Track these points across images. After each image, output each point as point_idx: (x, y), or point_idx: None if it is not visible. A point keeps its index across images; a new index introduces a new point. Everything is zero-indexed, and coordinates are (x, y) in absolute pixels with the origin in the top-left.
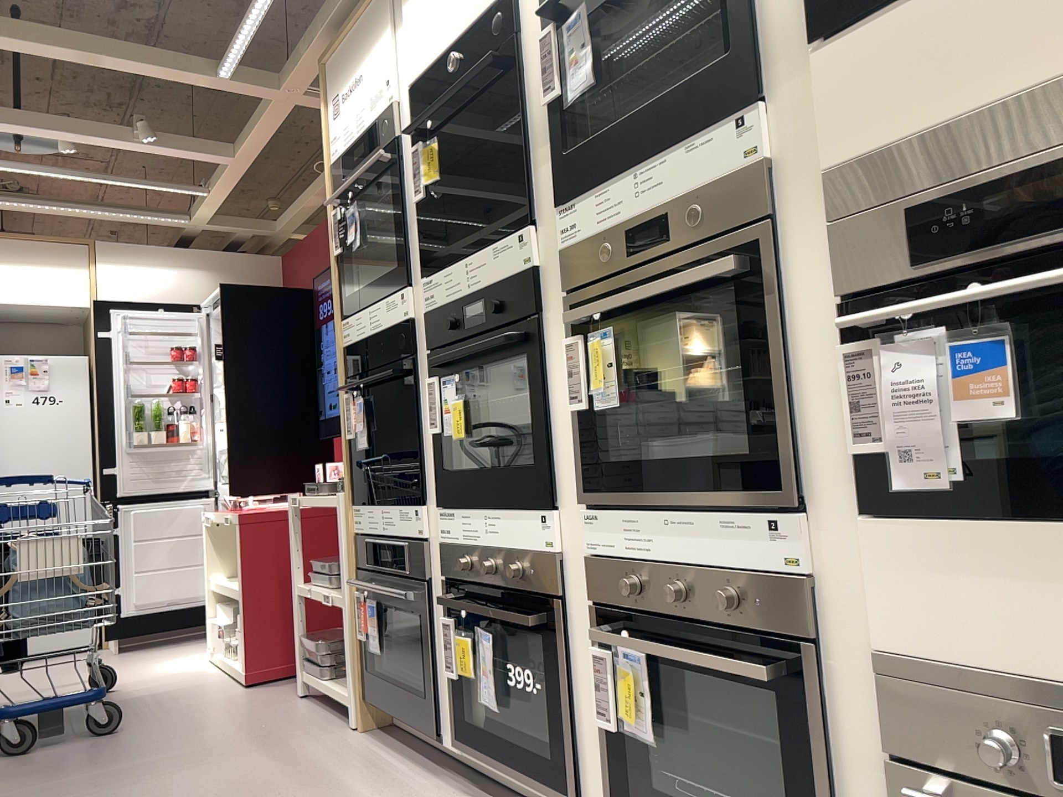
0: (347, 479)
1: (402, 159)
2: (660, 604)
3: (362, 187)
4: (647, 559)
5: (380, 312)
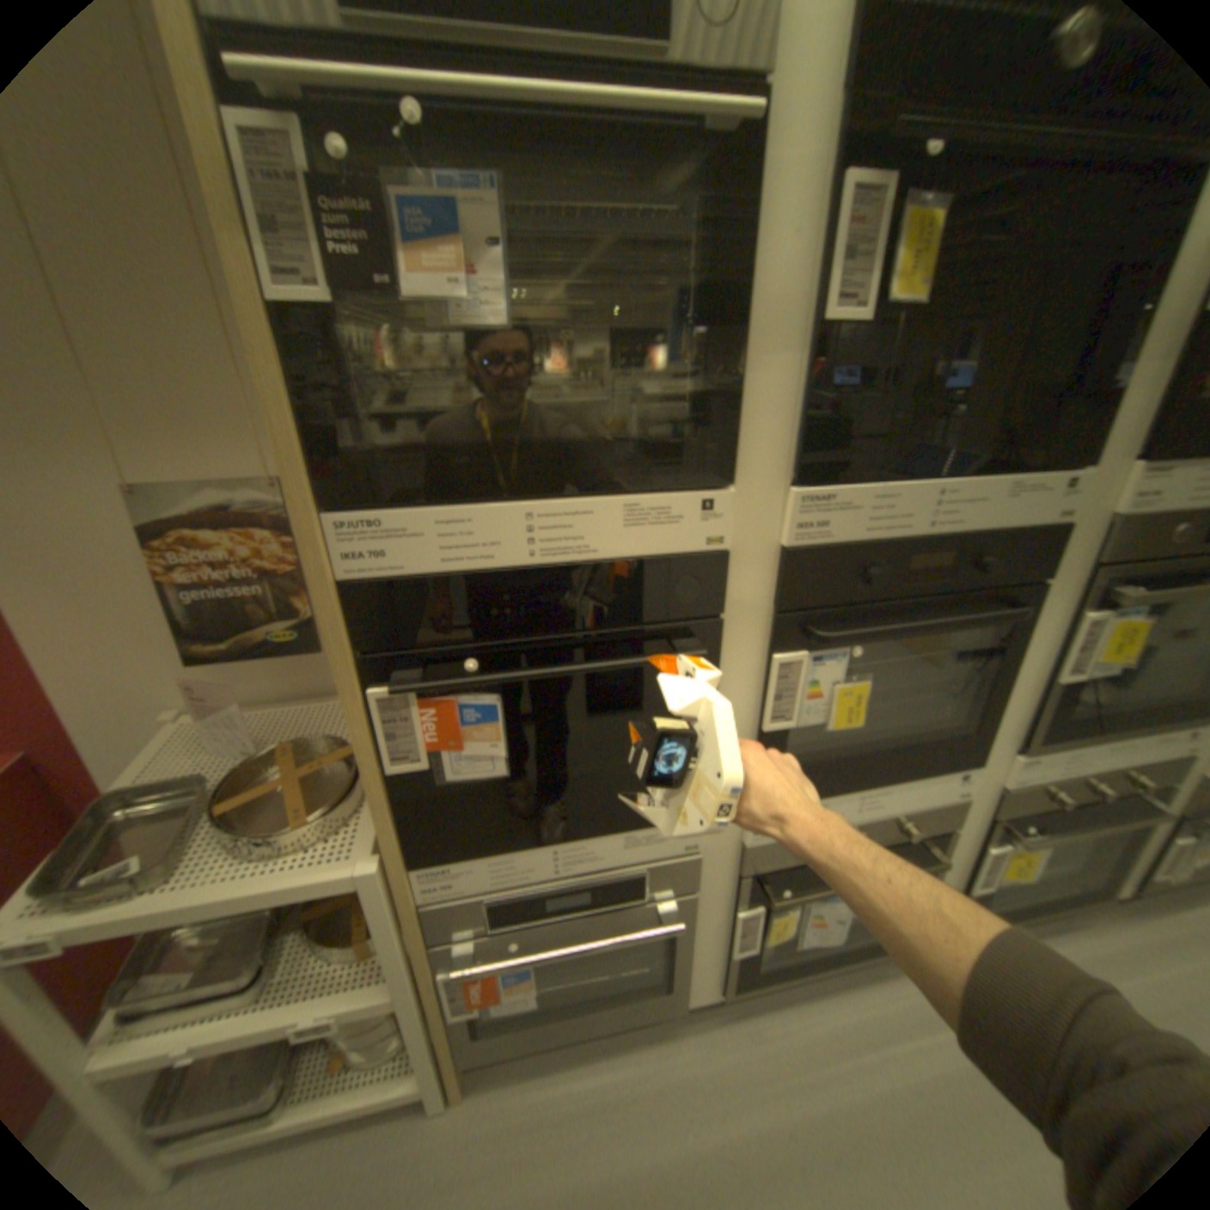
0: (391, 835)
1: (767, 154)
2: (1078, 801)
3: (510, 121)
4: (1078, 778)
5: (599, 521)
